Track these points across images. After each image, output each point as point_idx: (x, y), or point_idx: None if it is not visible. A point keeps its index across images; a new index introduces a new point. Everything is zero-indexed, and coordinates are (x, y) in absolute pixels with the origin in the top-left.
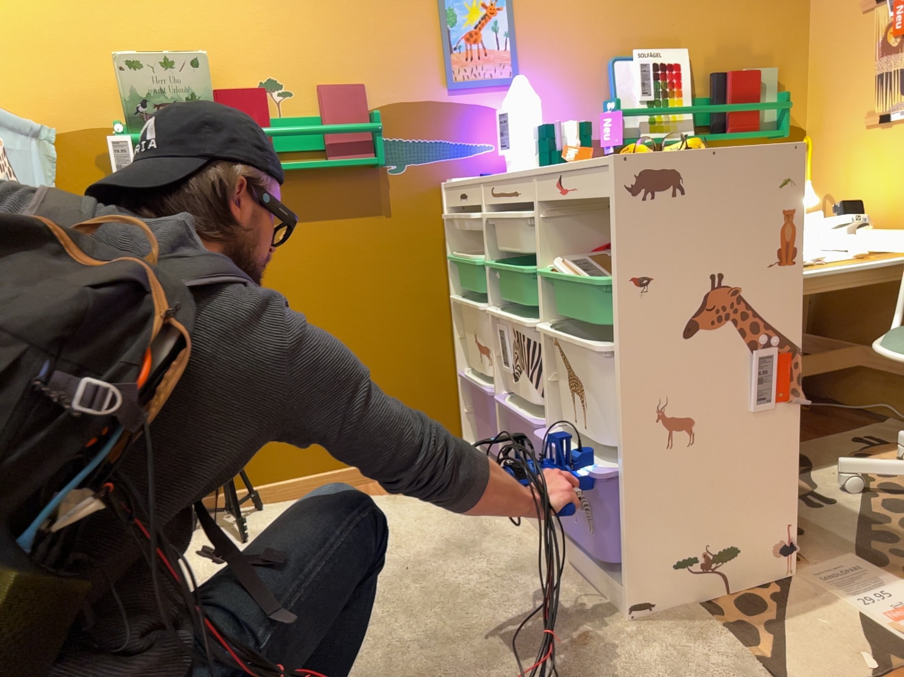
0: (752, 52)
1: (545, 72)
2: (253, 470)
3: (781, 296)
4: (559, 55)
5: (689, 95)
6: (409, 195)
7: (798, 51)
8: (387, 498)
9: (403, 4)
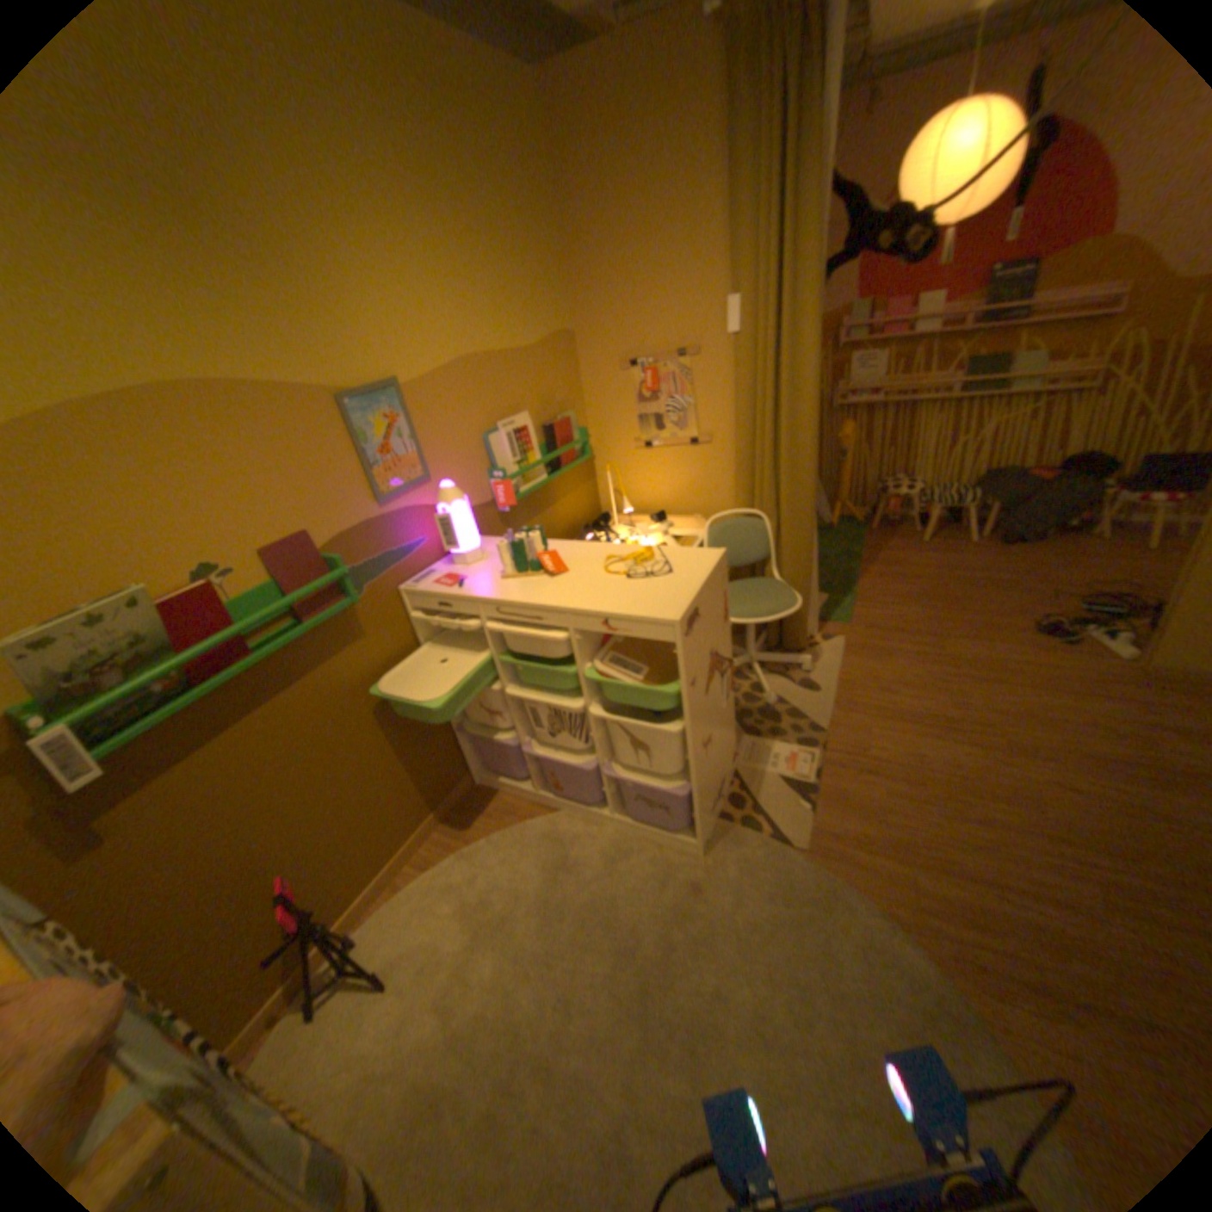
0: (557, 400)
1: (445, 460)
2: (324, 921)
3: (727, 637)
4: (450, 442)
5: (537, 447)
6: (376, 610)
7: (578, 392)
8: (458, 858)
9: (315, 434)
